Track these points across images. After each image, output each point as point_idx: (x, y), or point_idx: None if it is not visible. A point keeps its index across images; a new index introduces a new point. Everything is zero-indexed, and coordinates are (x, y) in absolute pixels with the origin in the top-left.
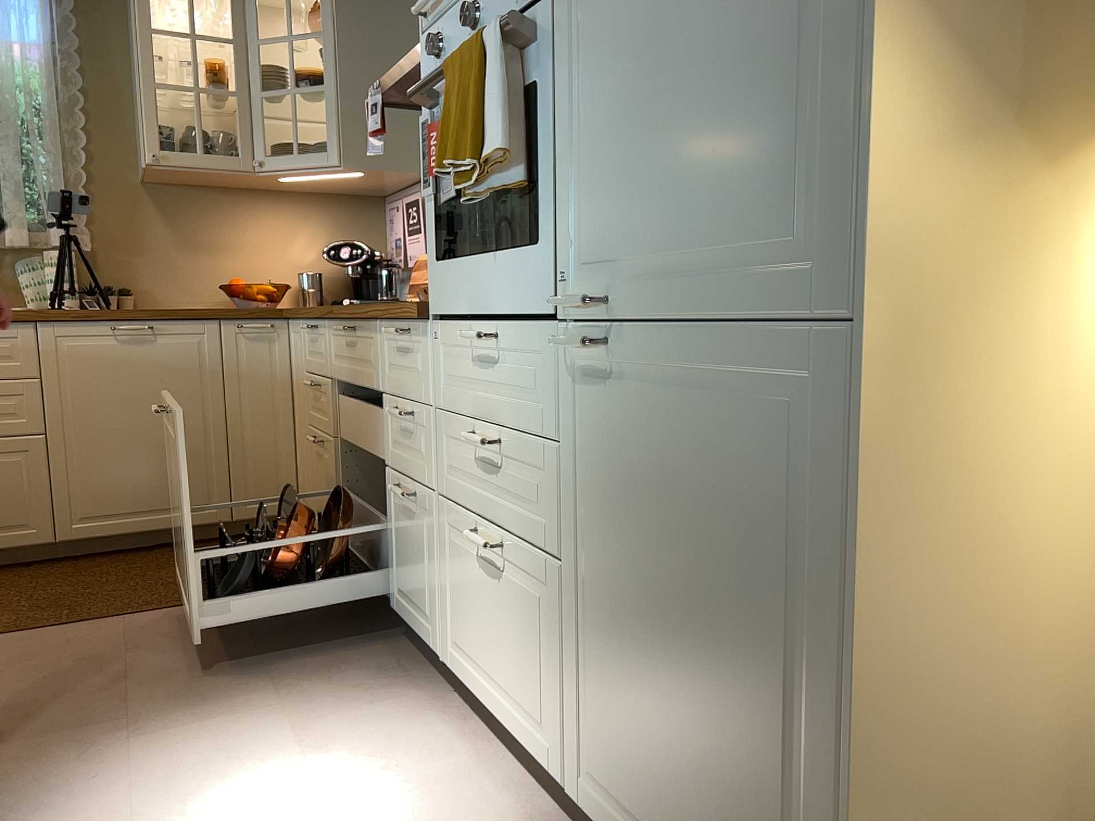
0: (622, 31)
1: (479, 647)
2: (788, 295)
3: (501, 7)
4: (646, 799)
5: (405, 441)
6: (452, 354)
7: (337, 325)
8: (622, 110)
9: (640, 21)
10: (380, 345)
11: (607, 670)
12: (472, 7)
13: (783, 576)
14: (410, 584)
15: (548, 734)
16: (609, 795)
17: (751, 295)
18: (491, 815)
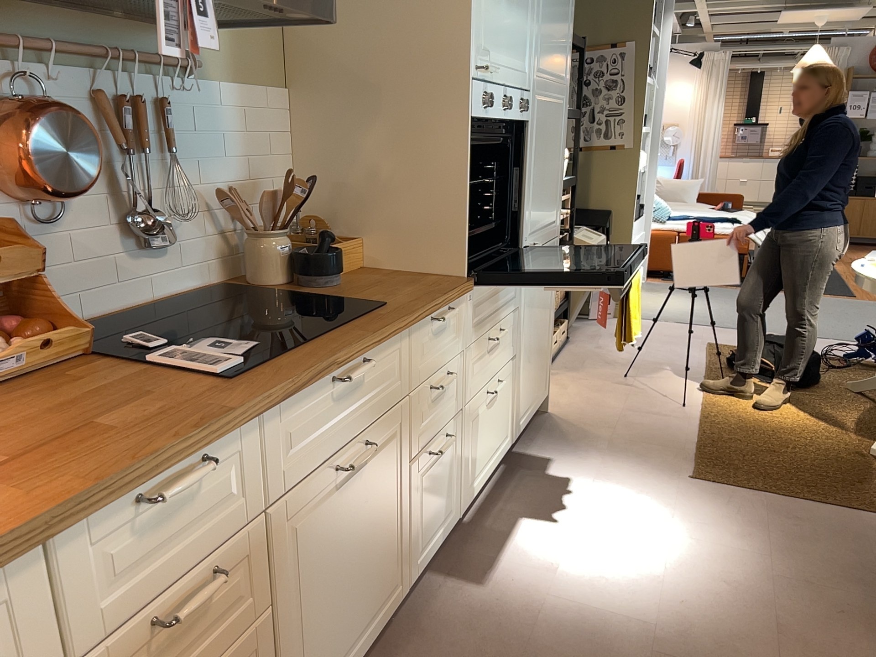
0: (540, 154)
1: (483, 455)
2: (553, 232)
3: (513, 111)
4: (529, 397)
5: (436, 407)
6: (477, 303)
7: (306, 393)
8: (539, 180)
9: (543, 154)
10: (409, 348)
11: (525, 372)
12: (513, 103)
13: (549, 297)
14: (434, 518)
15: (507, 434)
16: (522, 415)
17: (550, 234)
18: (517, 487)
